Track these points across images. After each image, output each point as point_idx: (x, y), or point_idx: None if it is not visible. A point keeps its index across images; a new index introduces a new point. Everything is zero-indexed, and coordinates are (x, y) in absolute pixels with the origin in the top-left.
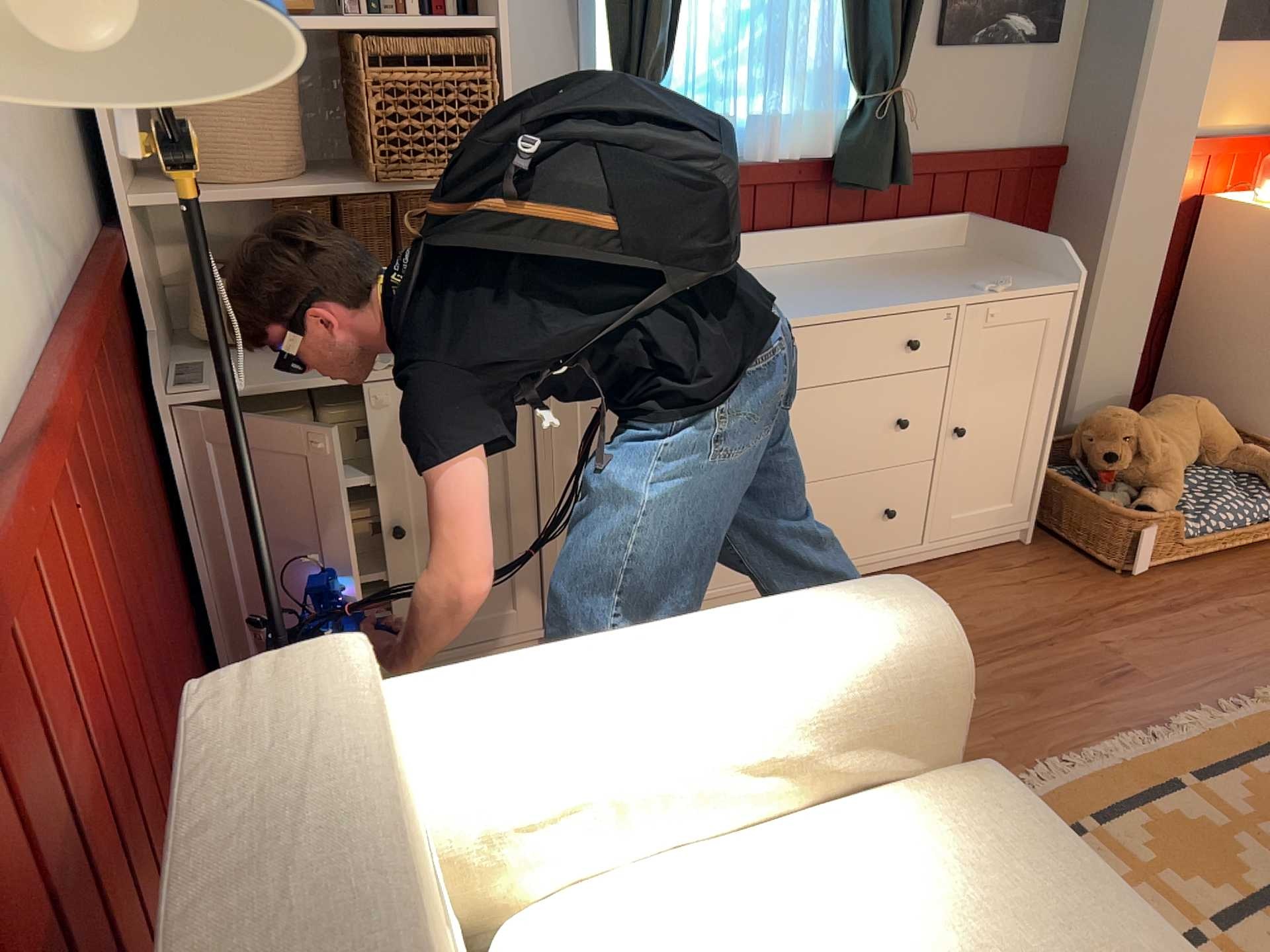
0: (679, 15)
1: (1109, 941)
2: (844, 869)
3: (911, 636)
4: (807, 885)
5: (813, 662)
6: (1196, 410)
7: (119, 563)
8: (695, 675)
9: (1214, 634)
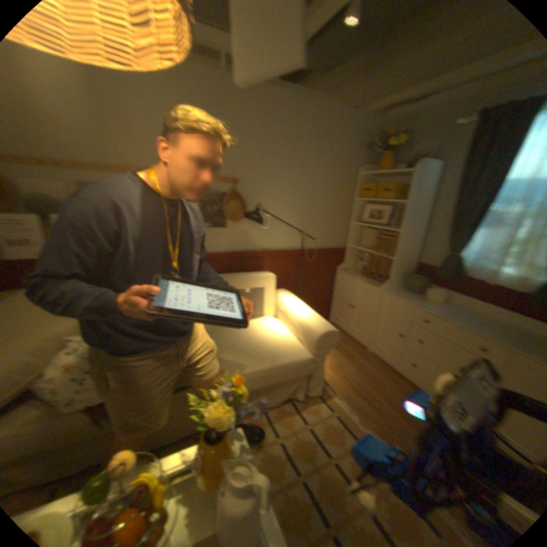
0: (475, 239)
1: (277, 358)
2: (286, 339)
3: (319, 329)
4: (283, 336)
5: (309, 321)
6: None
7: (303, 276)
8: (301, 311)
9: None
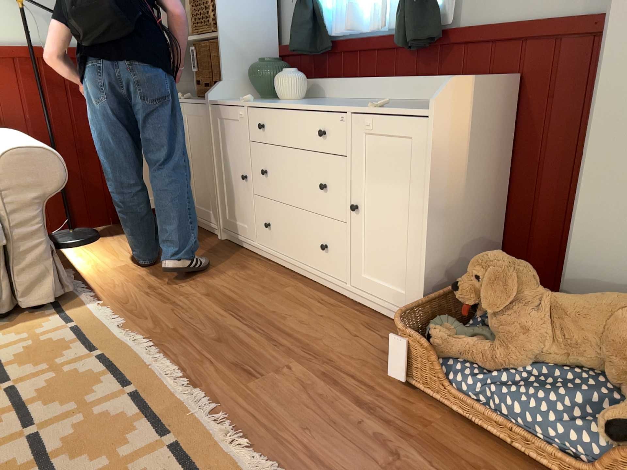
0: None
1: None
2: None
3: (4, 150)
4: None
5: None
6: (623, 309)
7: (68, 111)
8: None
9: (333, 426)
